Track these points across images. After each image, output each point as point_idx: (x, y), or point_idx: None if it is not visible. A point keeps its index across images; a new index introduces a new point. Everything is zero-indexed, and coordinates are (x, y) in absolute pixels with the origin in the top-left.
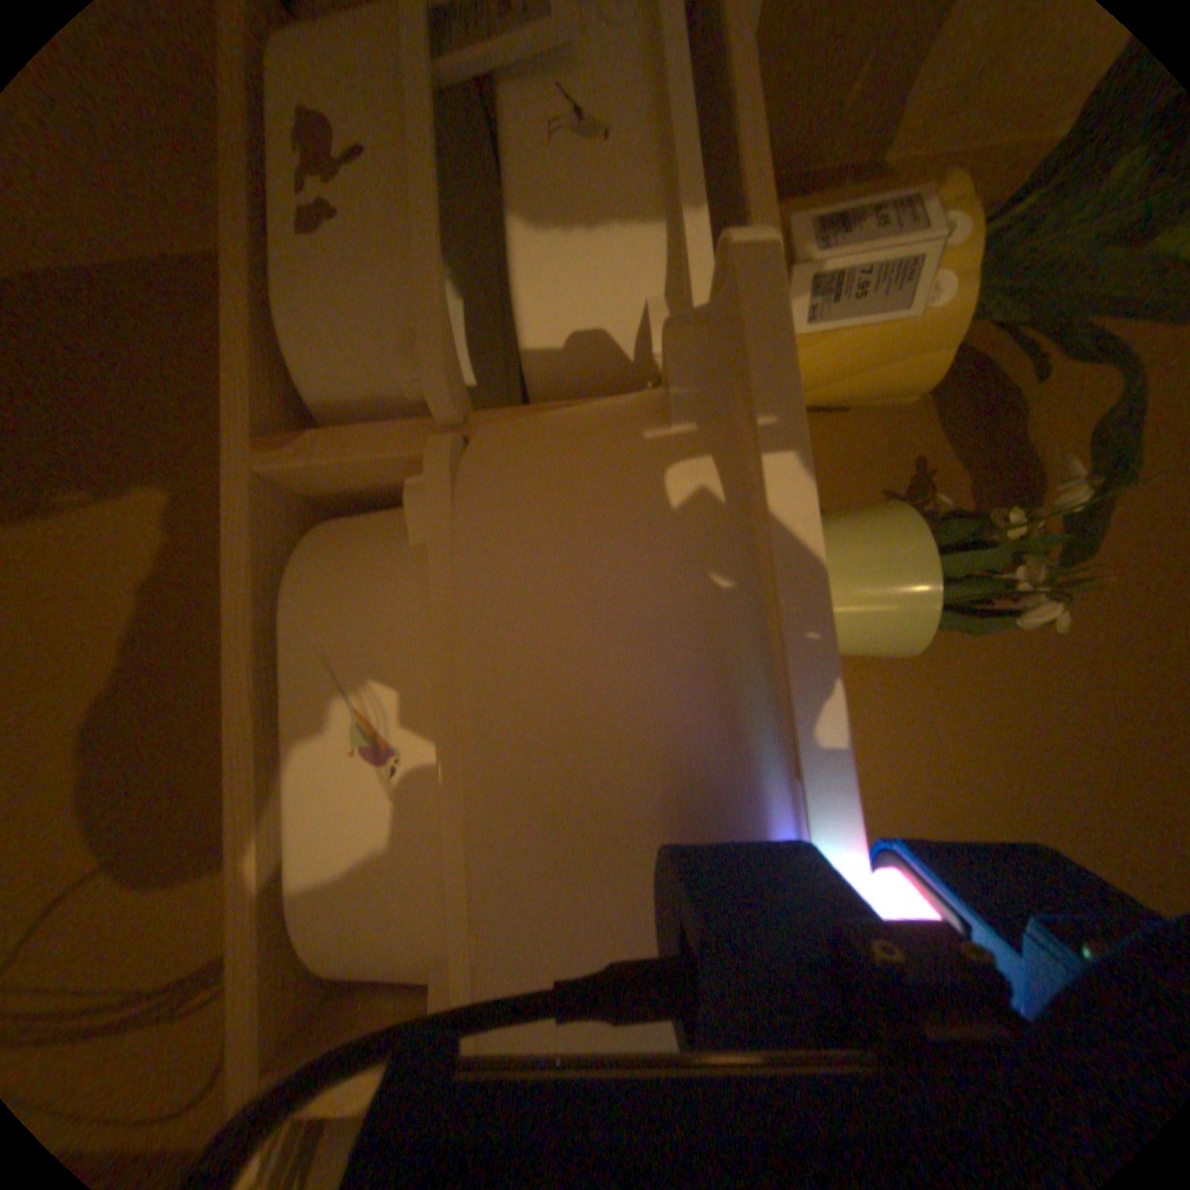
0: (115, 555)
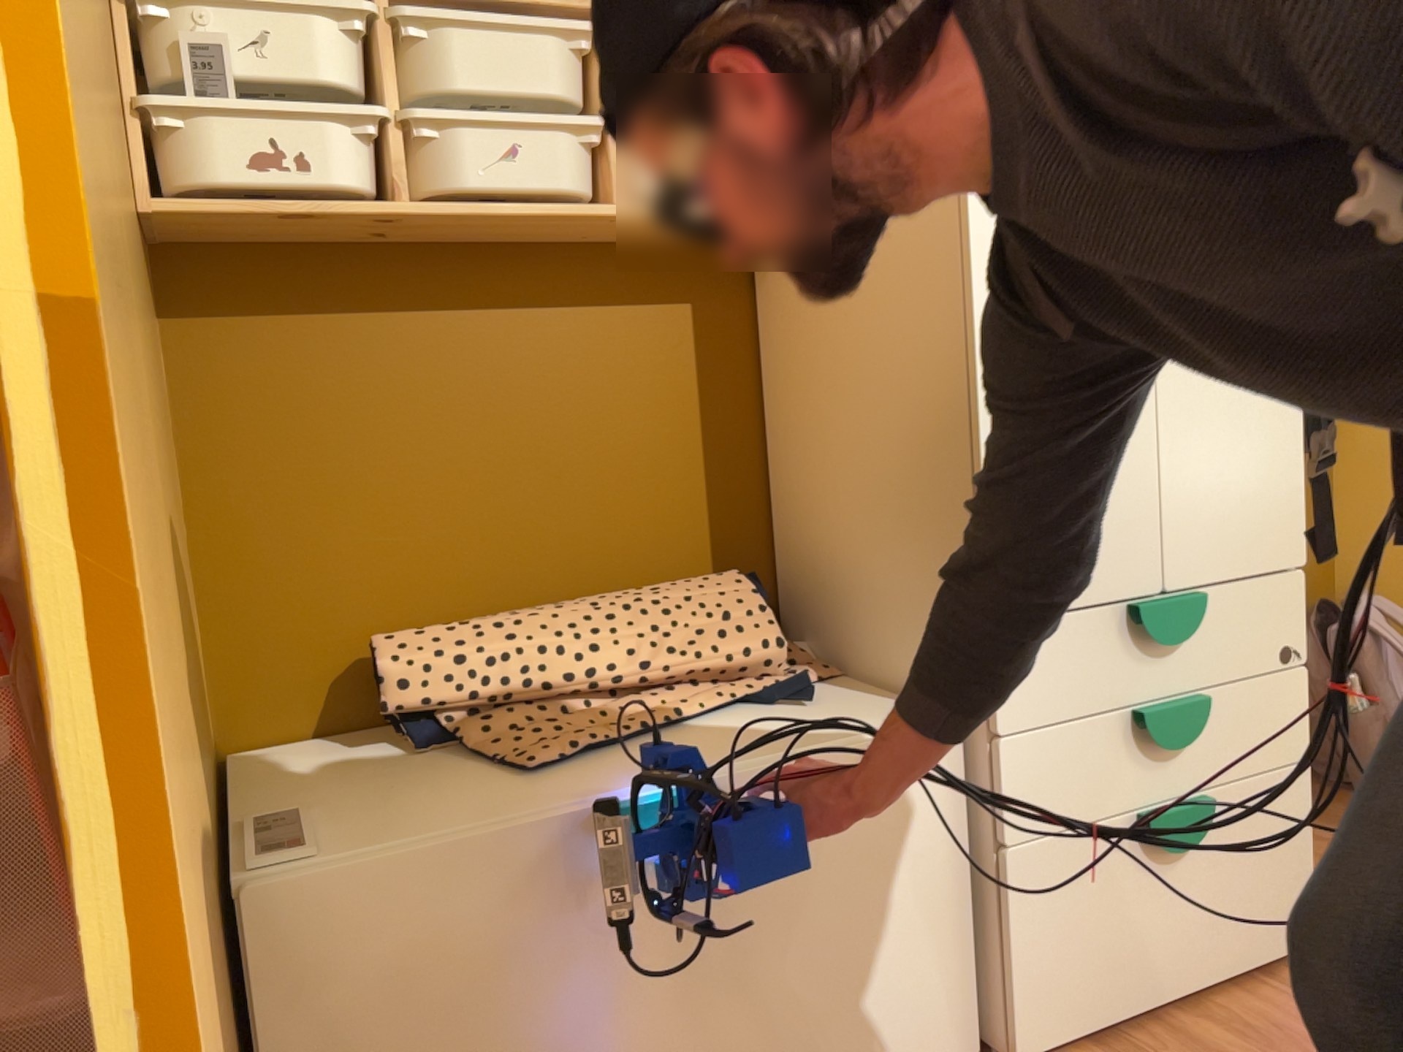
0: (390, 429)
